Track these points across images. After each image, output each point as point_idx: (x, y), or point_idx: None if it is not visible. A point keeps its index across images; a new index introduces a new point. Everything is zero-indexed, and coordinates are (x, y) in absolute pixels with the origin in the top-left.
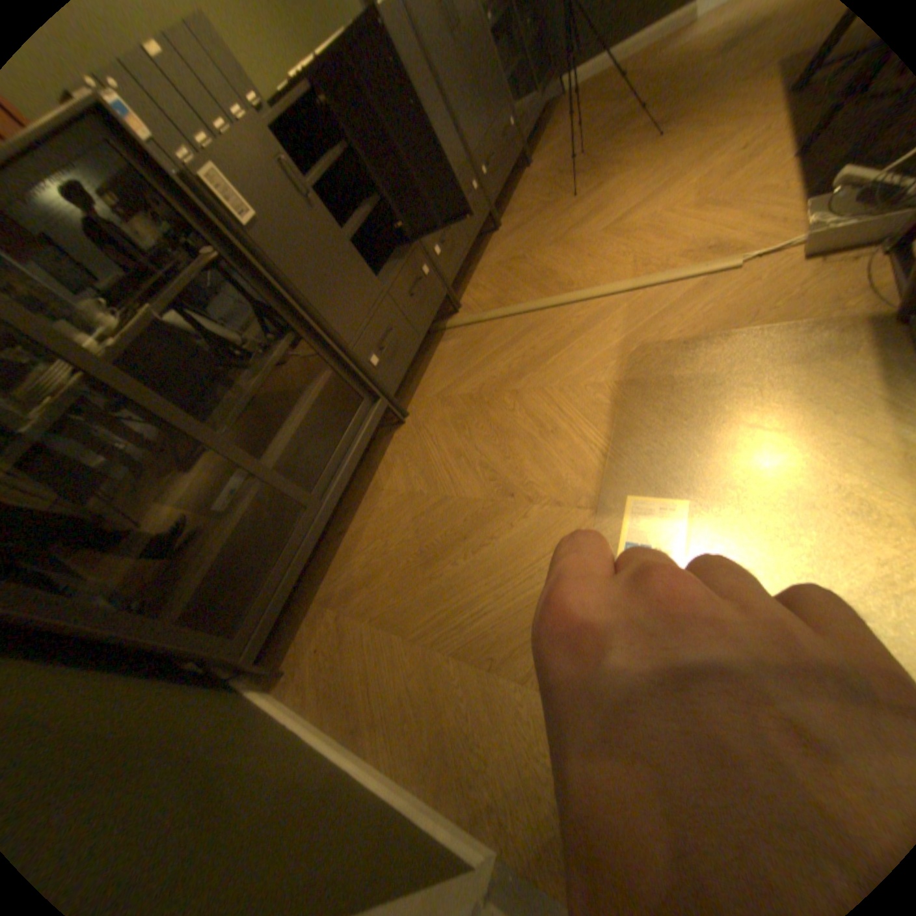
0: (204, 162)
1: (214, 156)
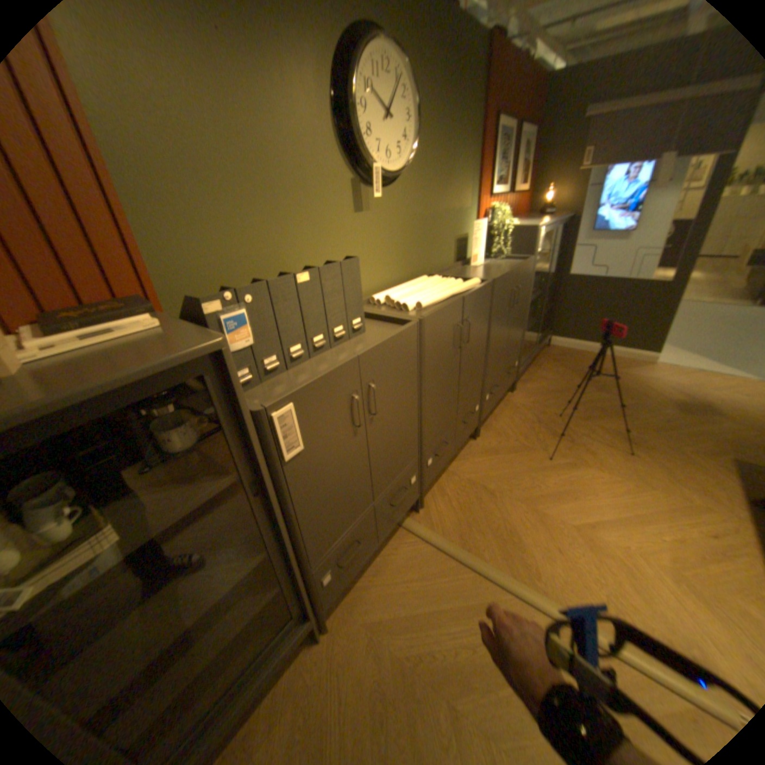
0: (285, 401)
1: (298, 395)
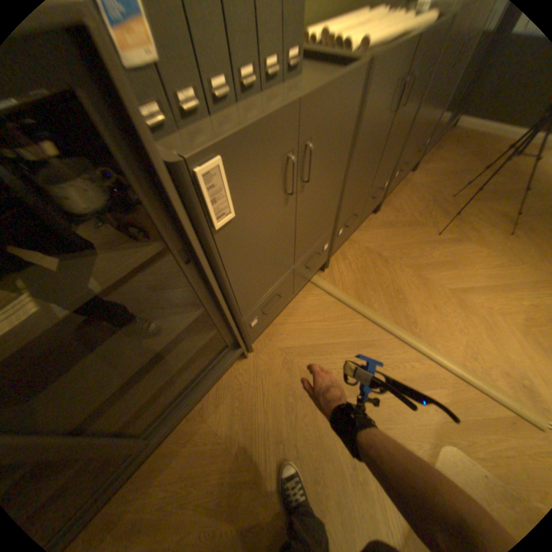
0: (211, 153)
1: (227, 146)
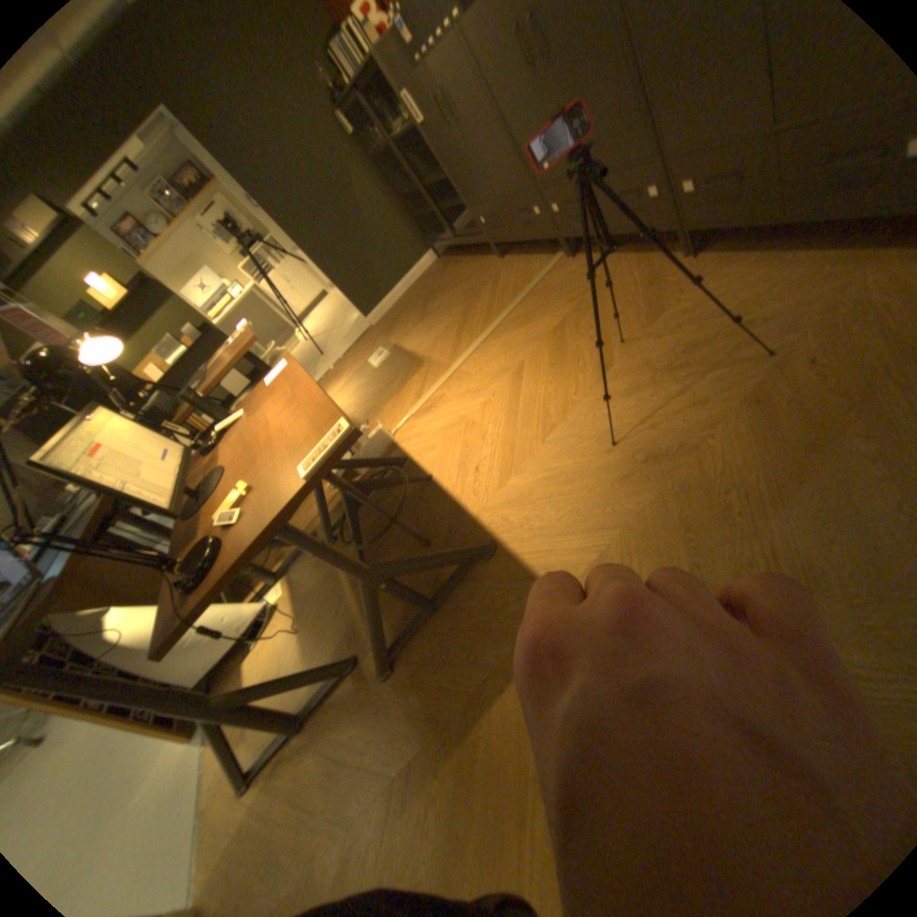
0: (403, 85)
1: (406, 83)
